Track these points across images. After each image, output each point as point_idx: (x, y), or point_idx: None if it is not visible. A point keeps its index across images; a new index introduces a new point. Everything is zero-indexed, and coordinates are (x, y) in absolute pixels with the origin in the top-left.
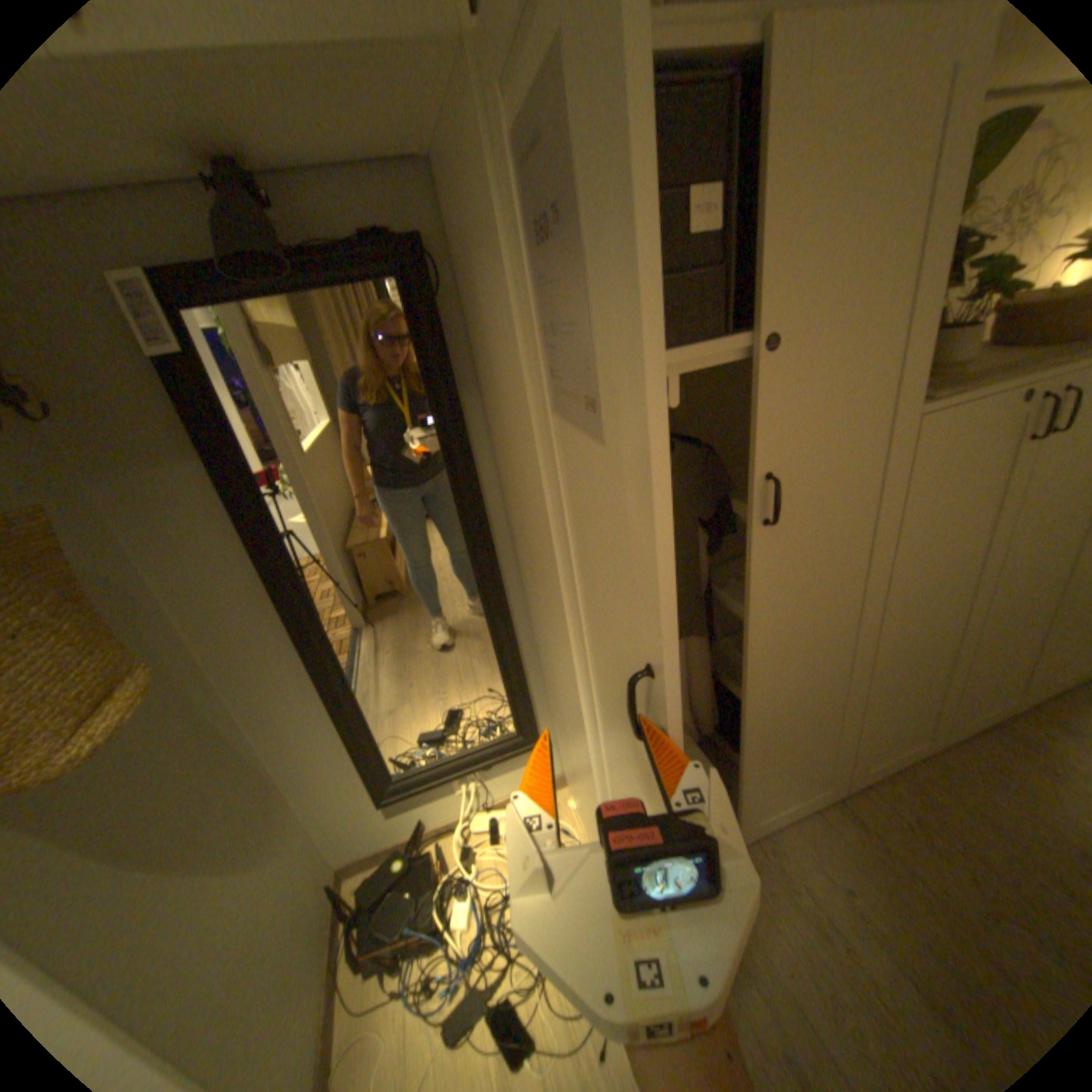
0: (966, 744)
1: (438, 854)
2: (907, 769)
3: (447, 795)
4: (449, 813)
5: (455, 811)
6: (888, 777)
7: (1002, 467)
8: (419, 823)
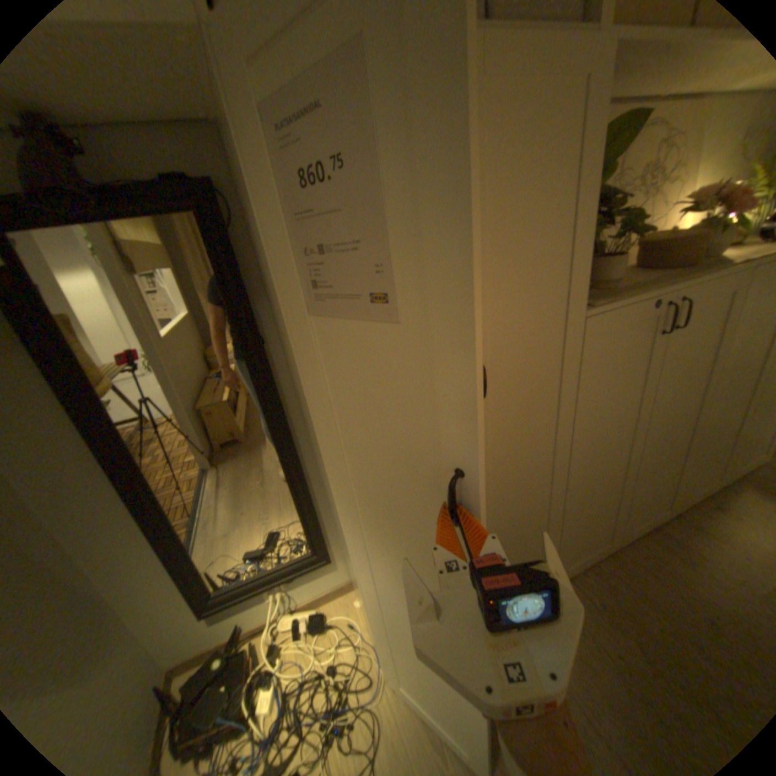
0: (635, 544)
1: (251, 651)
2: (595, 565)
3: (258, 604)
4: (261, 618)
5: (265, 616)
6: (582, 571)
7: (646, 352)
8: (235, 628)
